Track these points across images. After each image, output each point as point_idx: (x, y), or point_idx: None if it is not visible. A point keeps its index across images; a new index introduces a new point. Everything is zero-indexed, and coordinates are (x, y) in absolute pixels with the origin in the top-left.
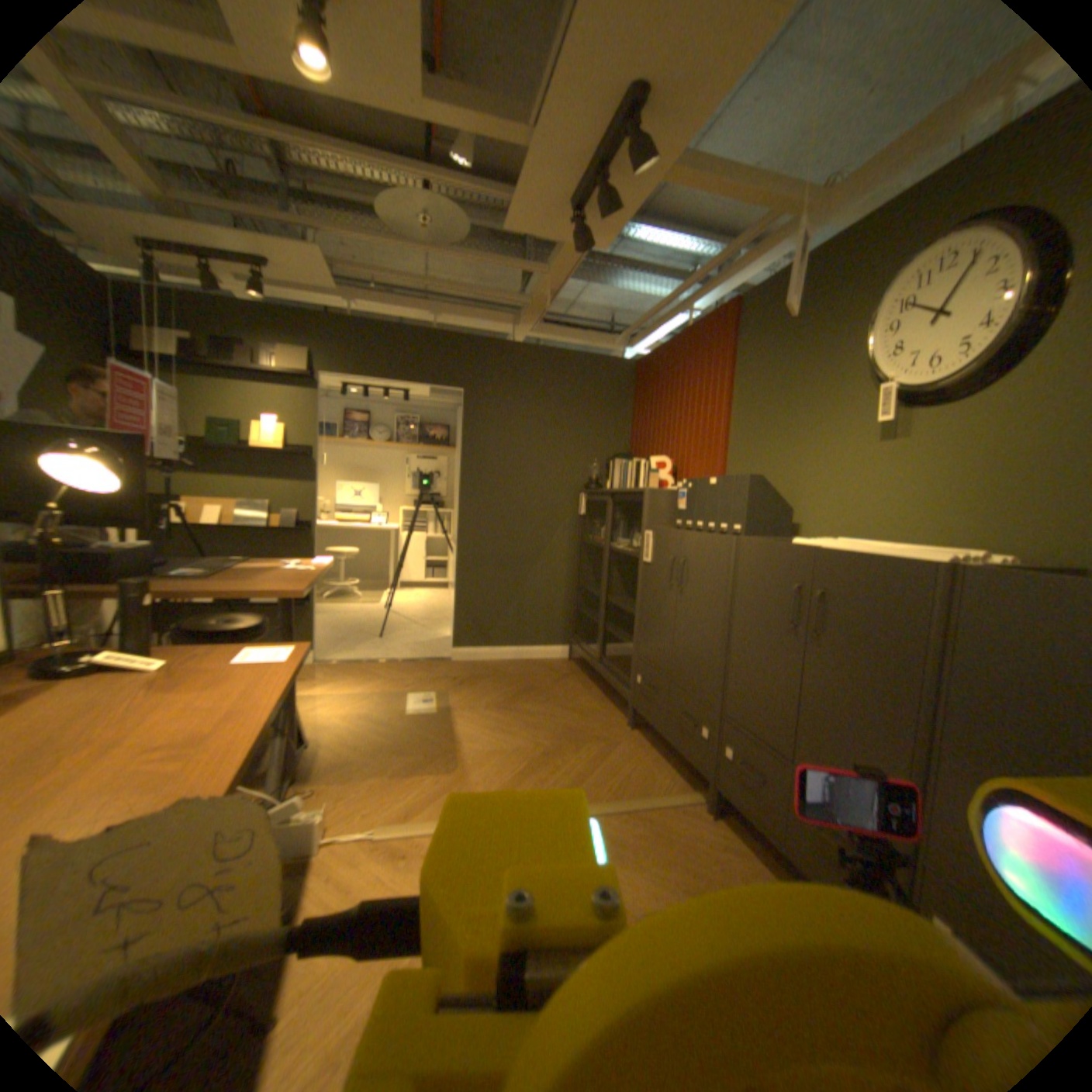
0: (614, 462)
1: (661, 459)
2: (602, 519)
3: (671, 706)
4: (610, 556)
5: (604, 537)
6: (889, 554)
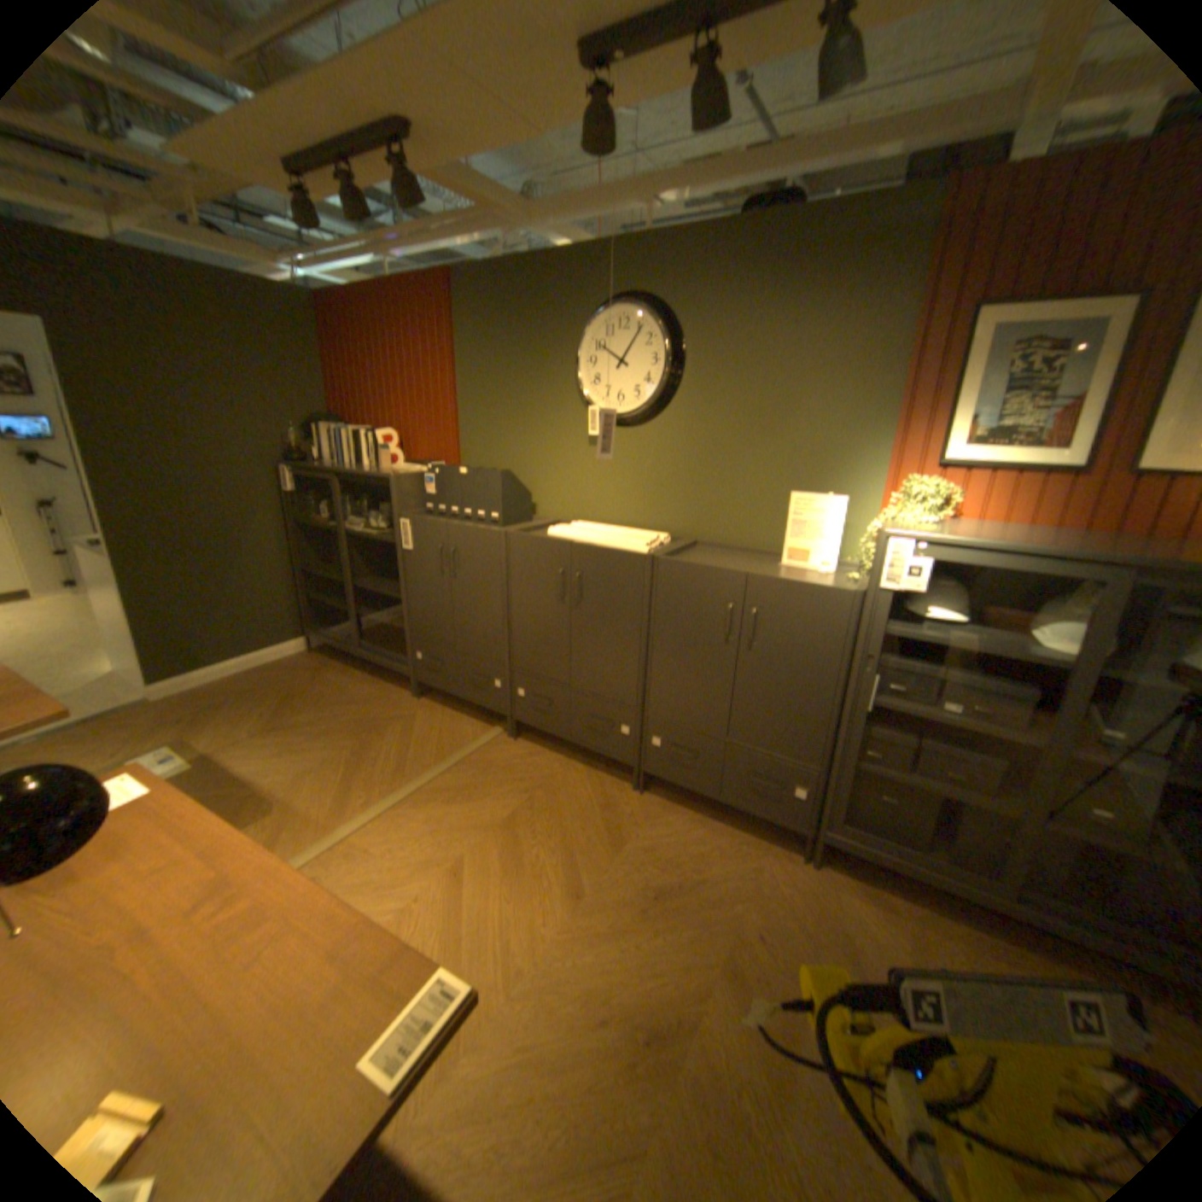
0: (314, 424)
1: (377, 425)
2: (315, 494)
3: (462, 671)
4: (344, 538)
5: (329, 516)
6: (615, 545)
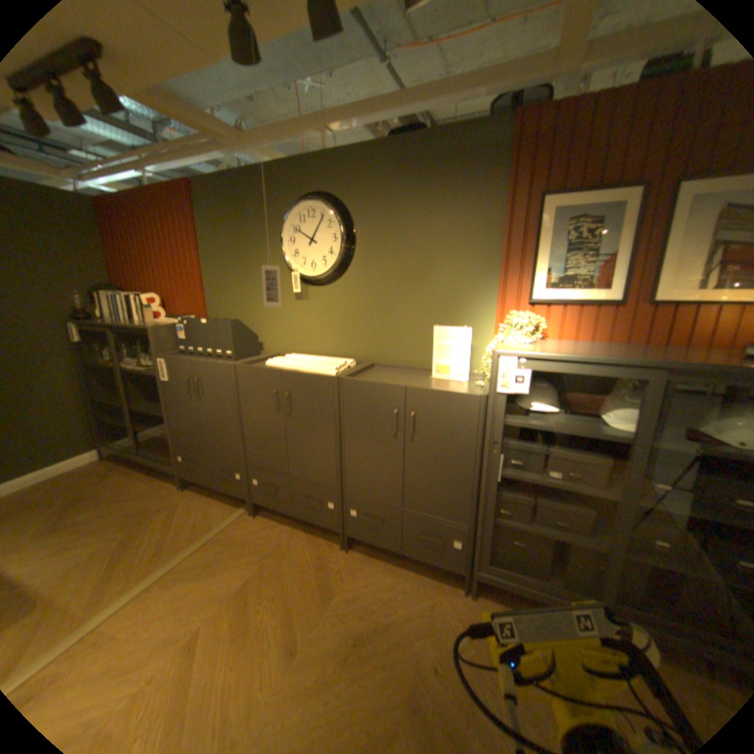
0: (97, 292)
1: (146, 291)
2: (99, 342)
3: (211, 469)
4: (121, 374)
5: (109, 358)
6: (313, 370)
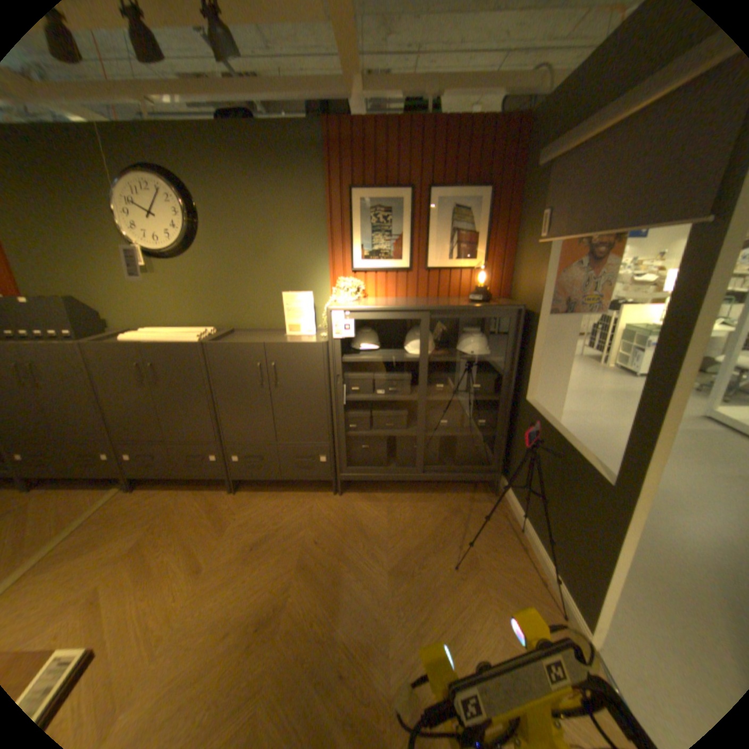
0: None
1: None
2: None
3: (67, 458)
4: None
5: None
6: (174, 340)
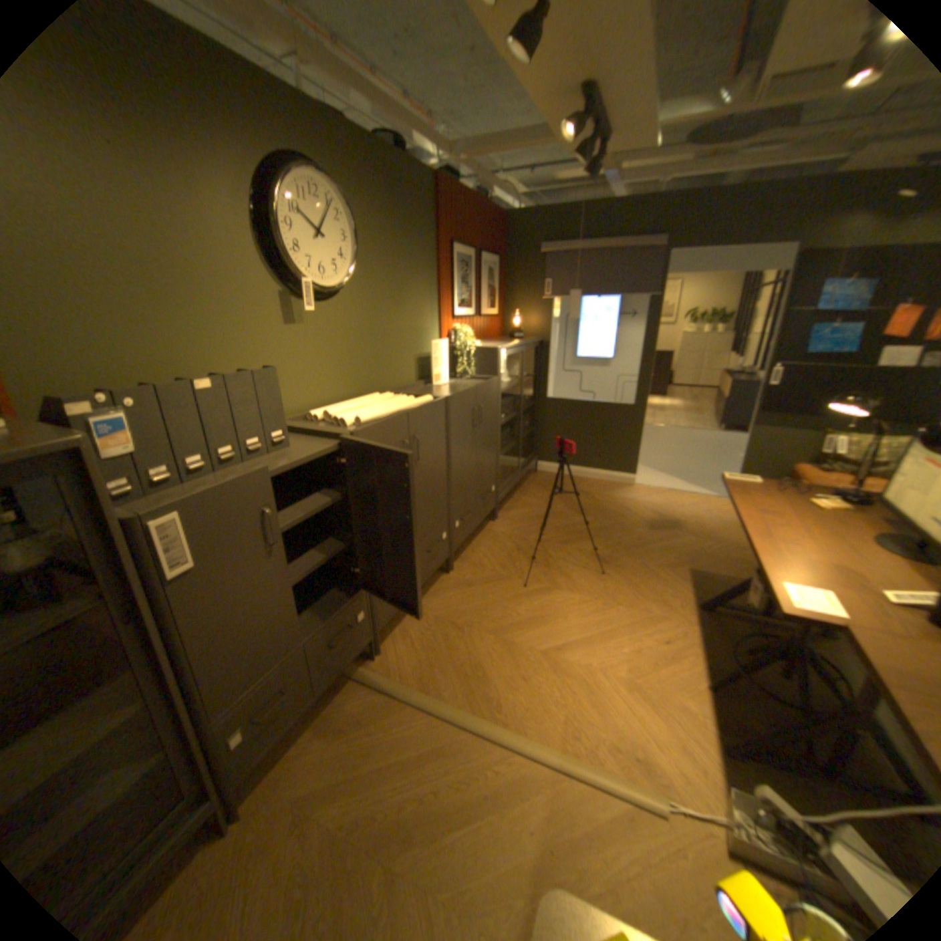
0: None
1: None
2: None
3: (315, 662)
4: None
5: None
6: (414, 404)
